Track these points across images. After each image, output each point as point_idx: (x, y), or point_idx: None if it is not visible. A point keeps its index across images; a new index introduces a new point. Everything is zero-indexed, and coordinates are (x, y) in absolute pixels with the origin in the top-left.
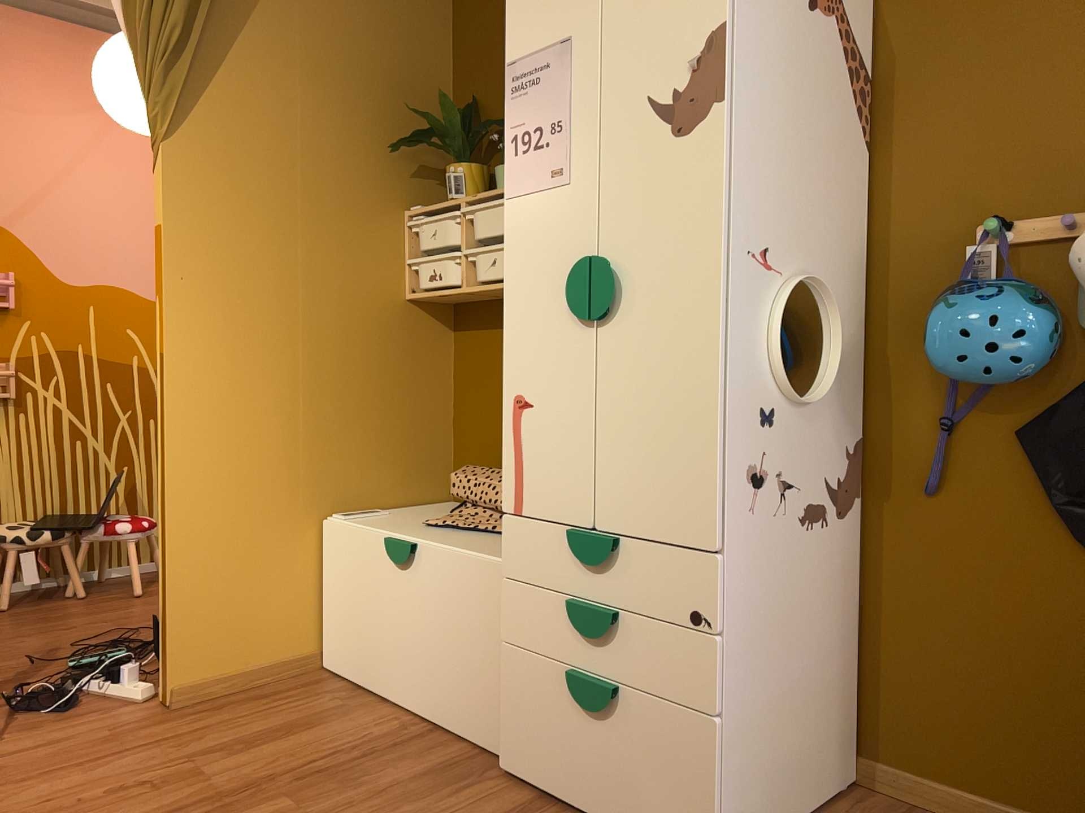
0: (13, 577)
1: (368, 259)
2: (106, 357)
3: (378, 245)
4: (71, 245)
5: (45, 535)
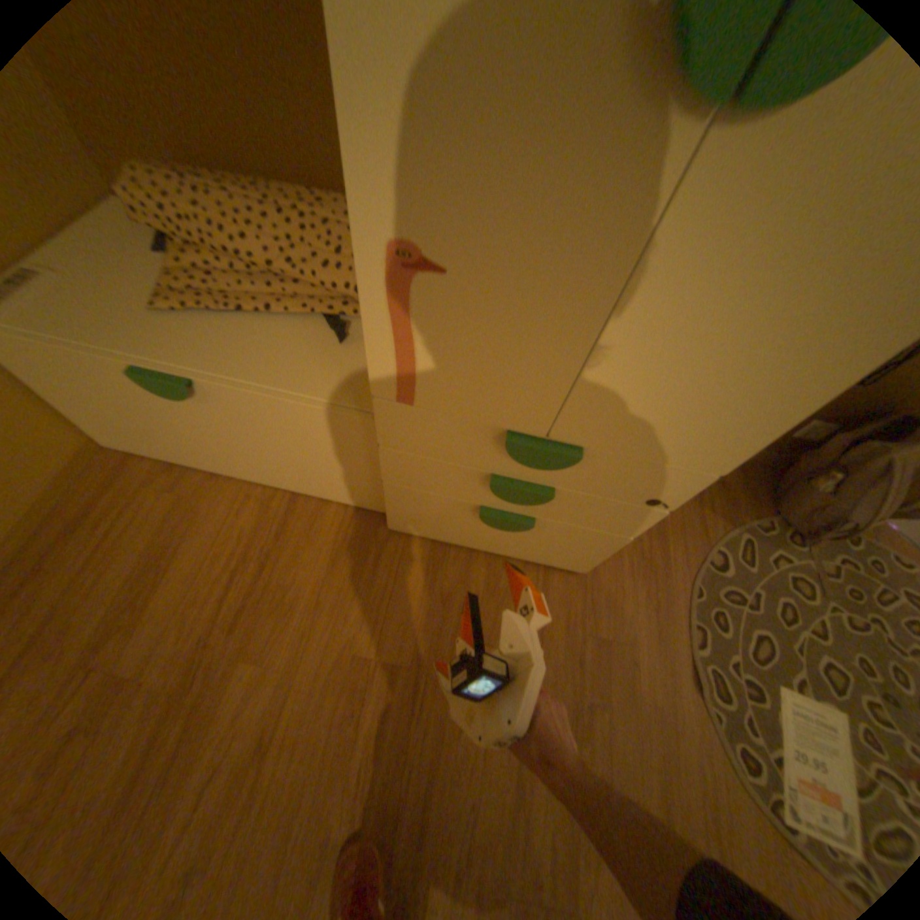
0: None
1: None
2: None
3: None
4: None
5: None
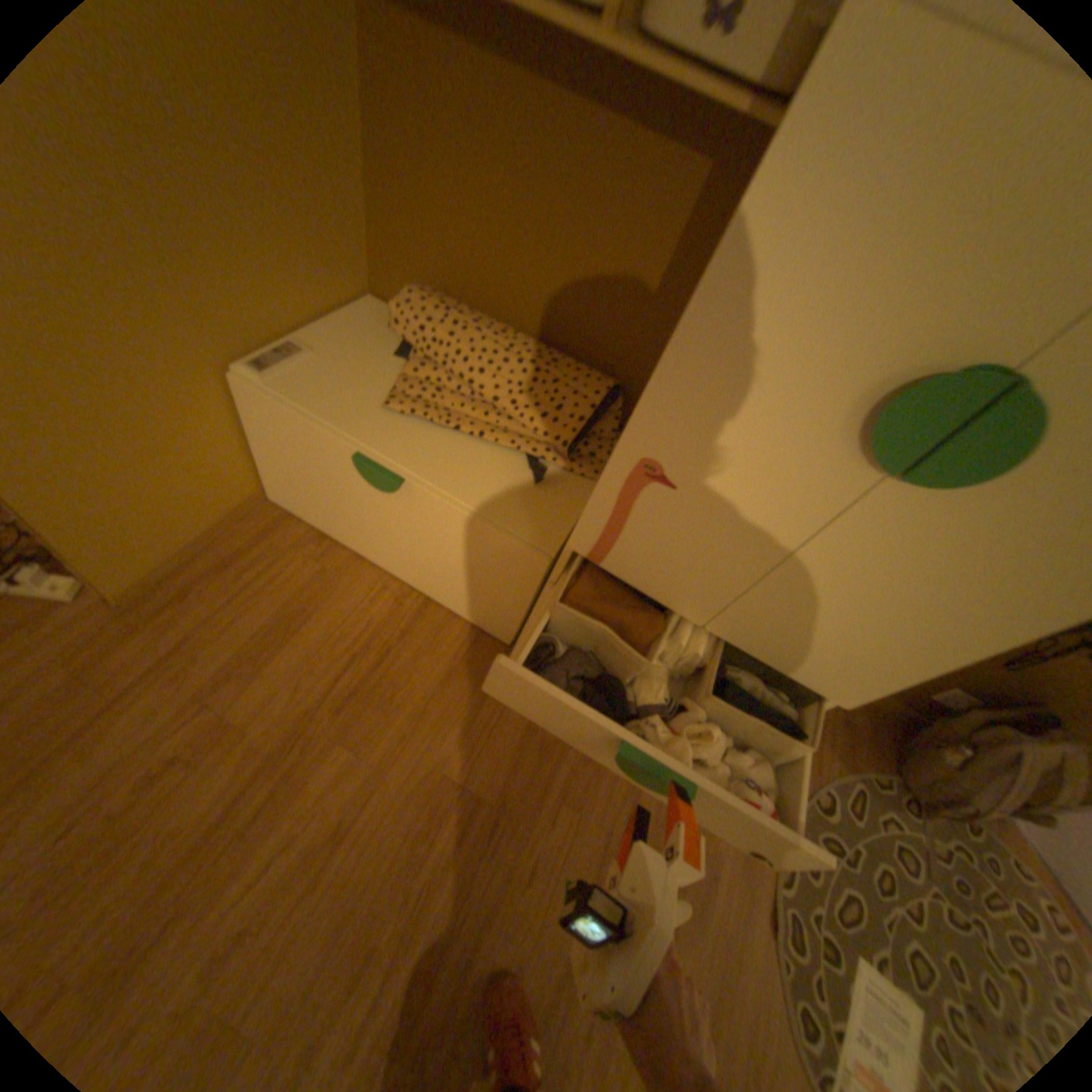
0: None
1: None
2: None
3: None
4: None
5: None
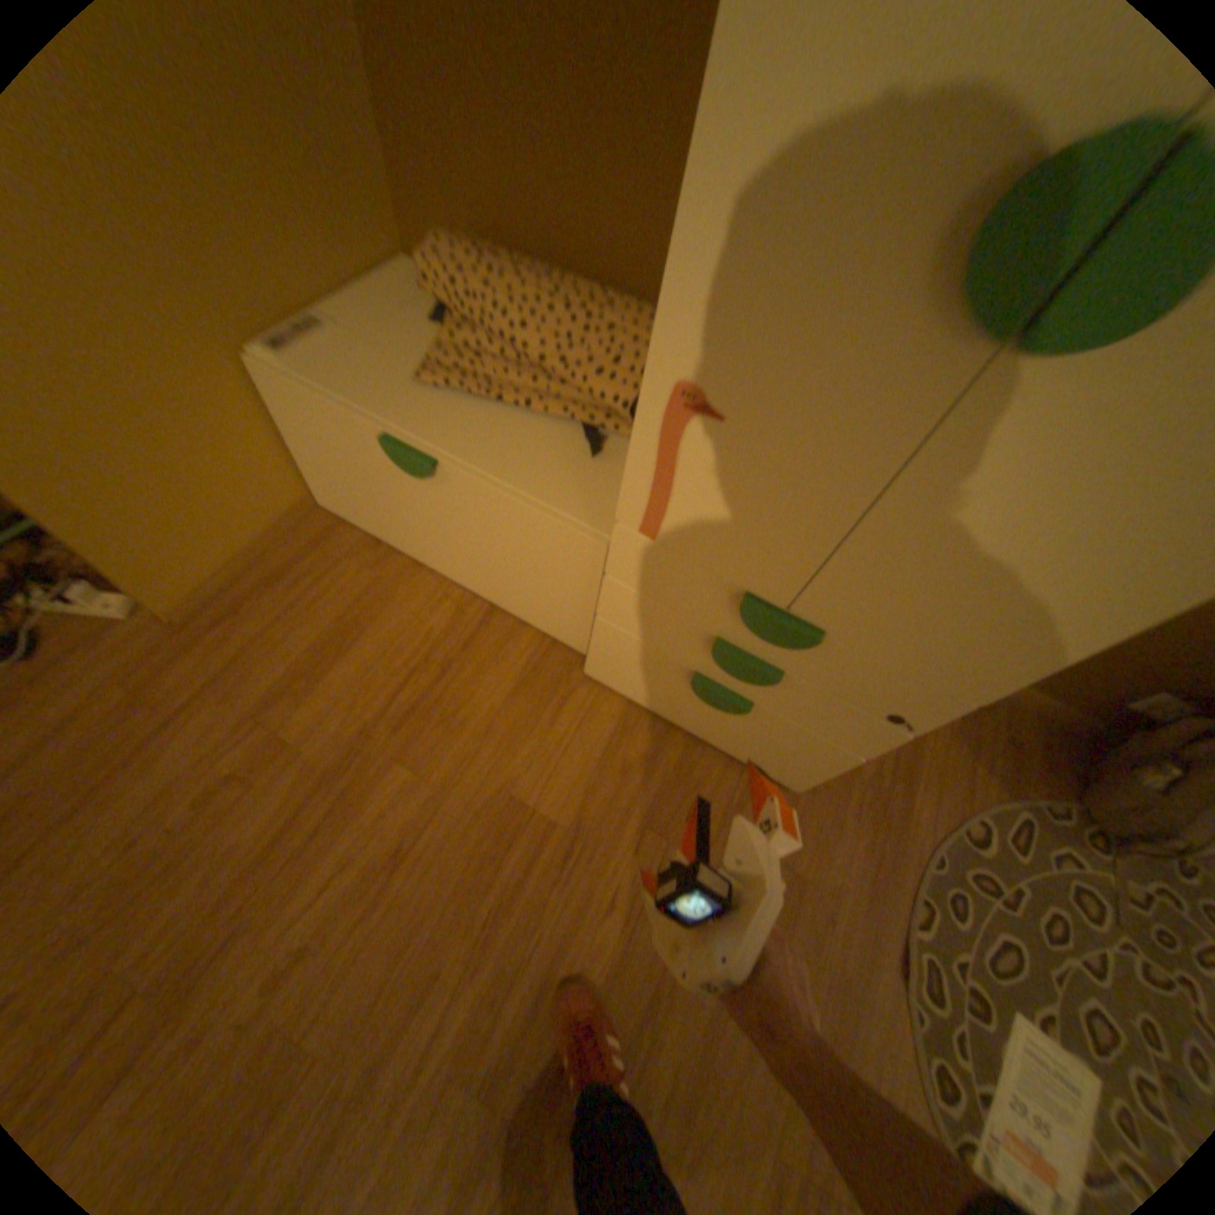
0: None
1: None
2: None
3: None
4: None
5: None
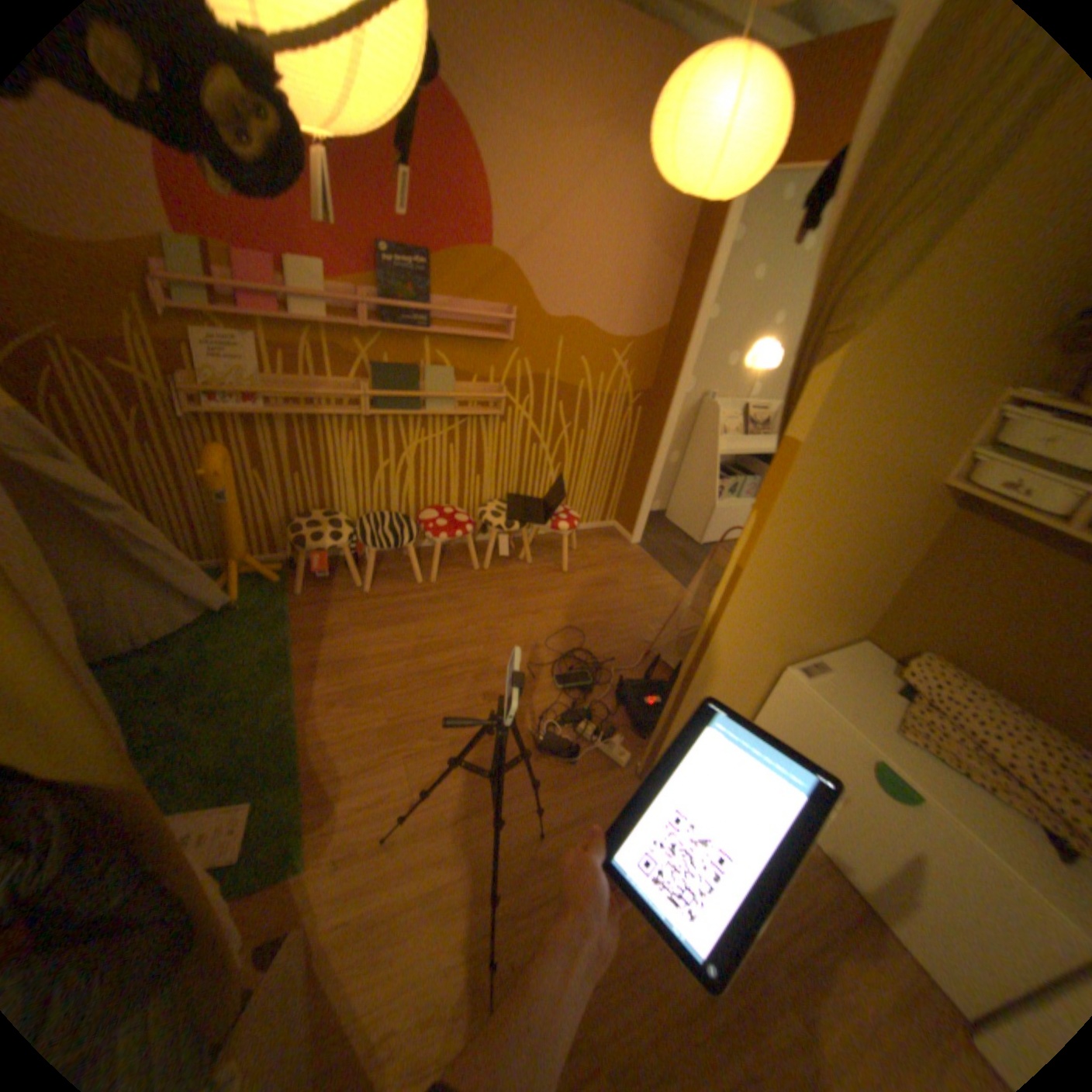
0: (492, 550)
1: (944, 447)
2: (561, 380)
3: (960, 430)
4: (553, 277)
5: (514, 527)
